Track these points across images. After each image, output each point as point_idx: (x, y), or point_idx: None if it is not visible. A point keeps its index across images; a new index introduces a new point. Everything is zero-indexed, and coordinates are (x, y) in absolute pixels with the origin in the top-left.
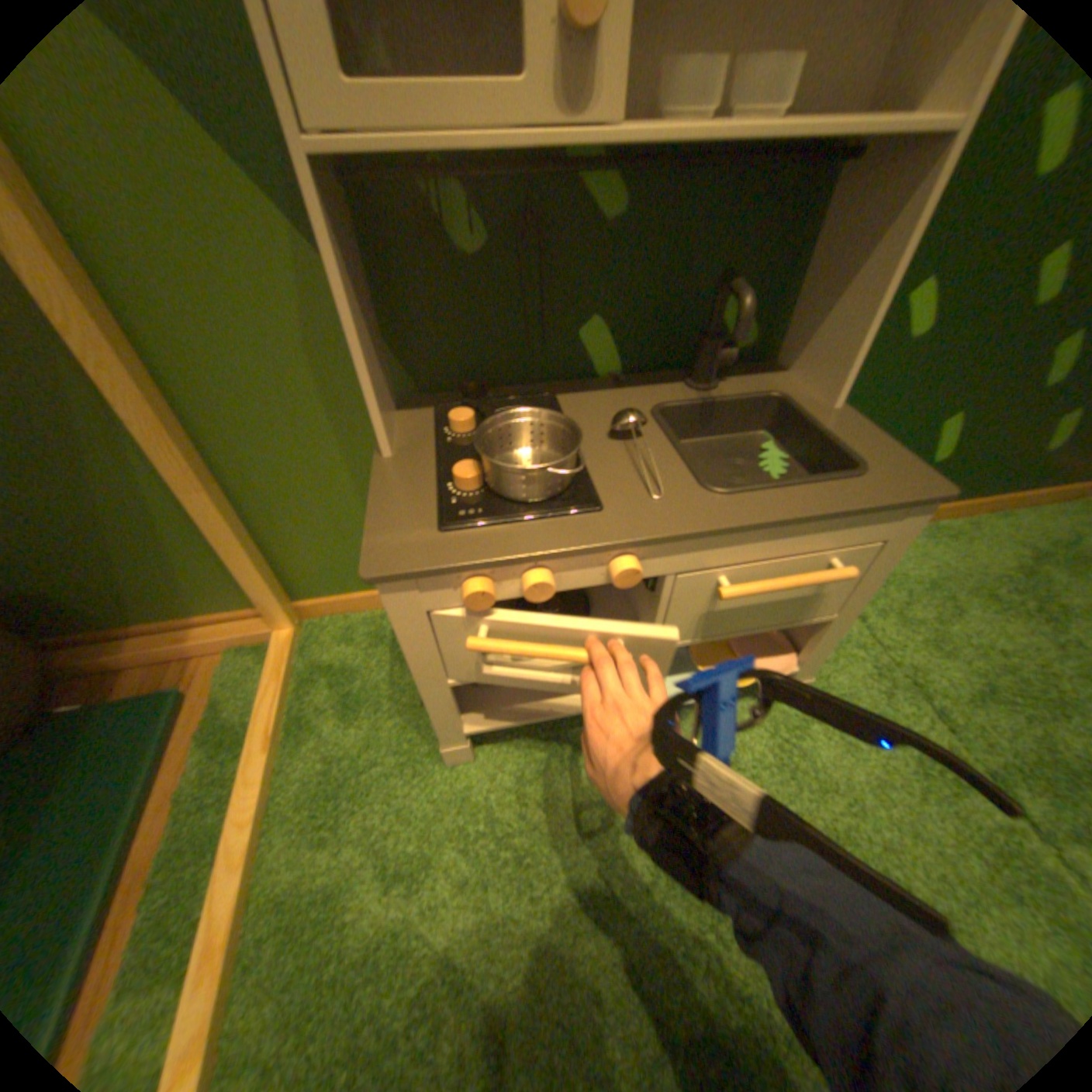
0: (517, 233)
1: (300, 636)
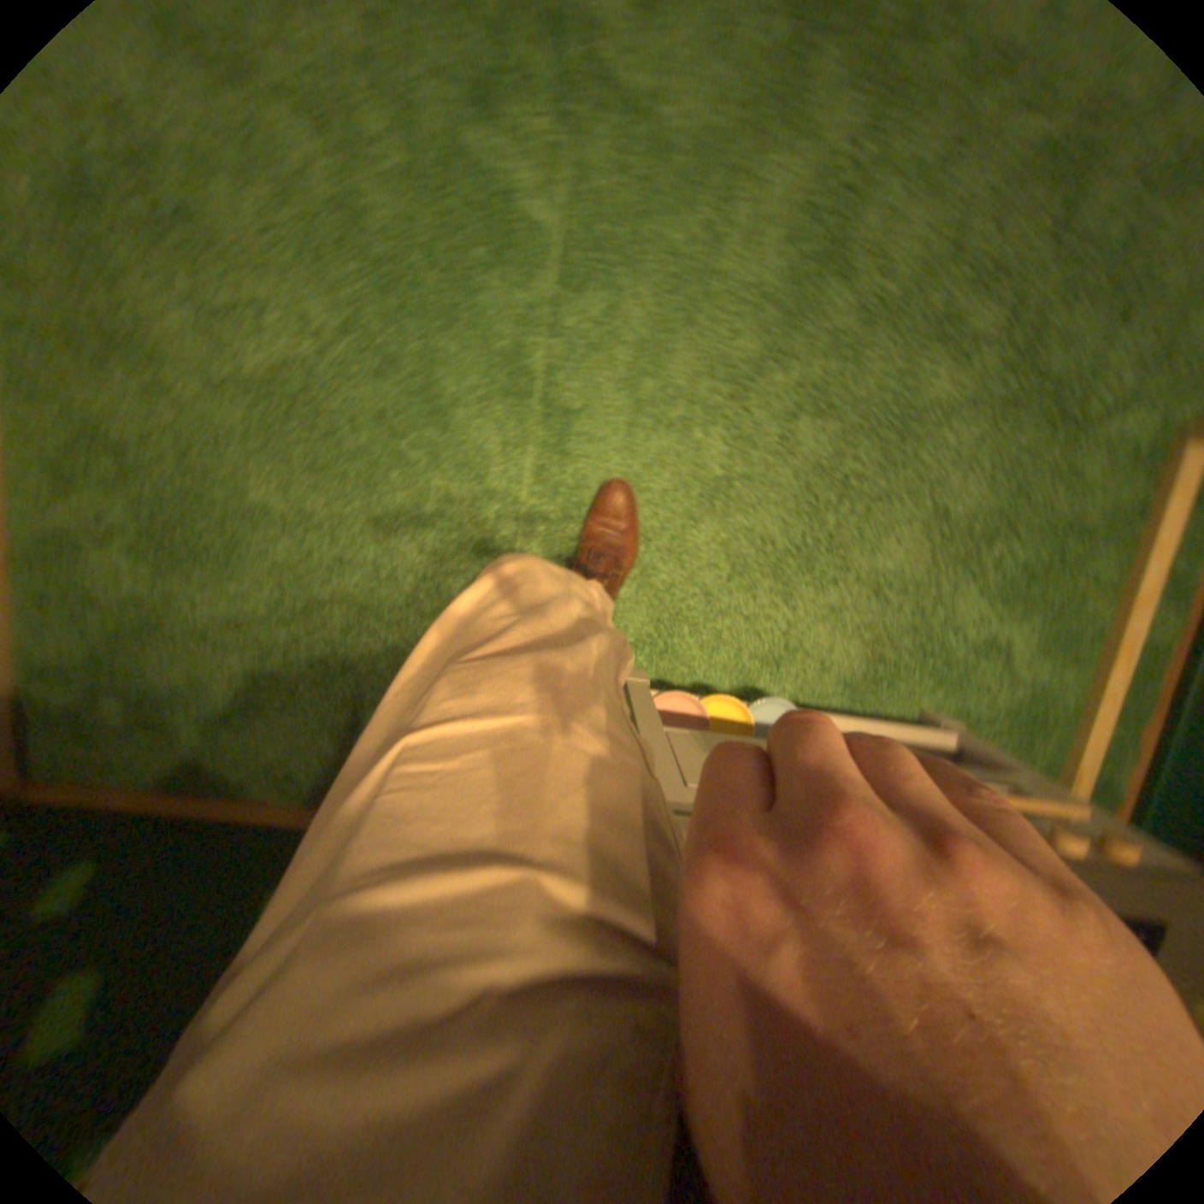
0: None
1: None
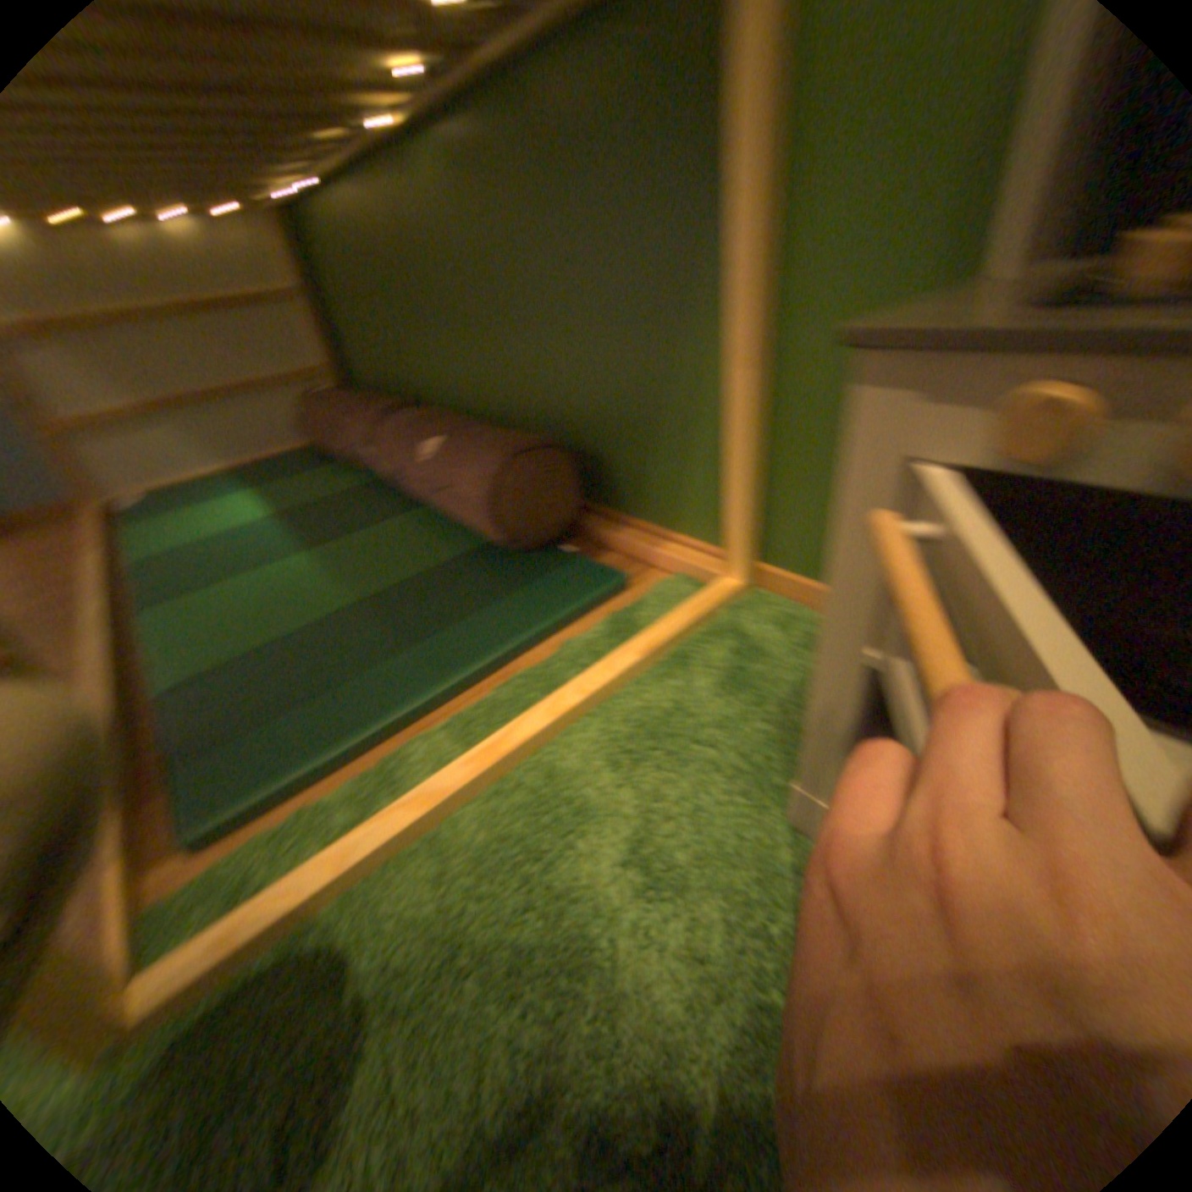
0: None
1: (740, 599)
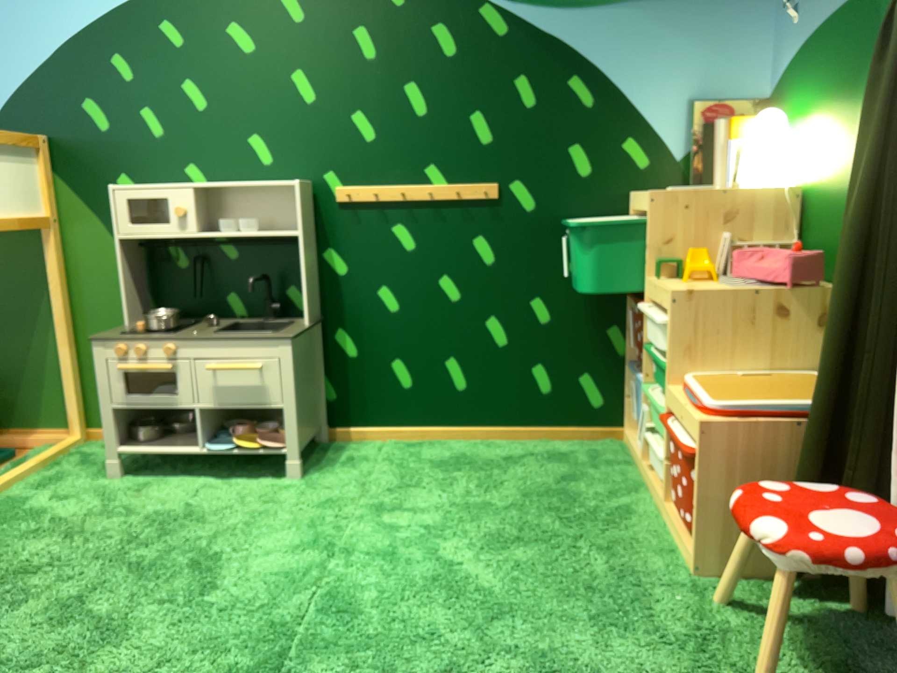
0: (195, 261)
1: (79, 443)
